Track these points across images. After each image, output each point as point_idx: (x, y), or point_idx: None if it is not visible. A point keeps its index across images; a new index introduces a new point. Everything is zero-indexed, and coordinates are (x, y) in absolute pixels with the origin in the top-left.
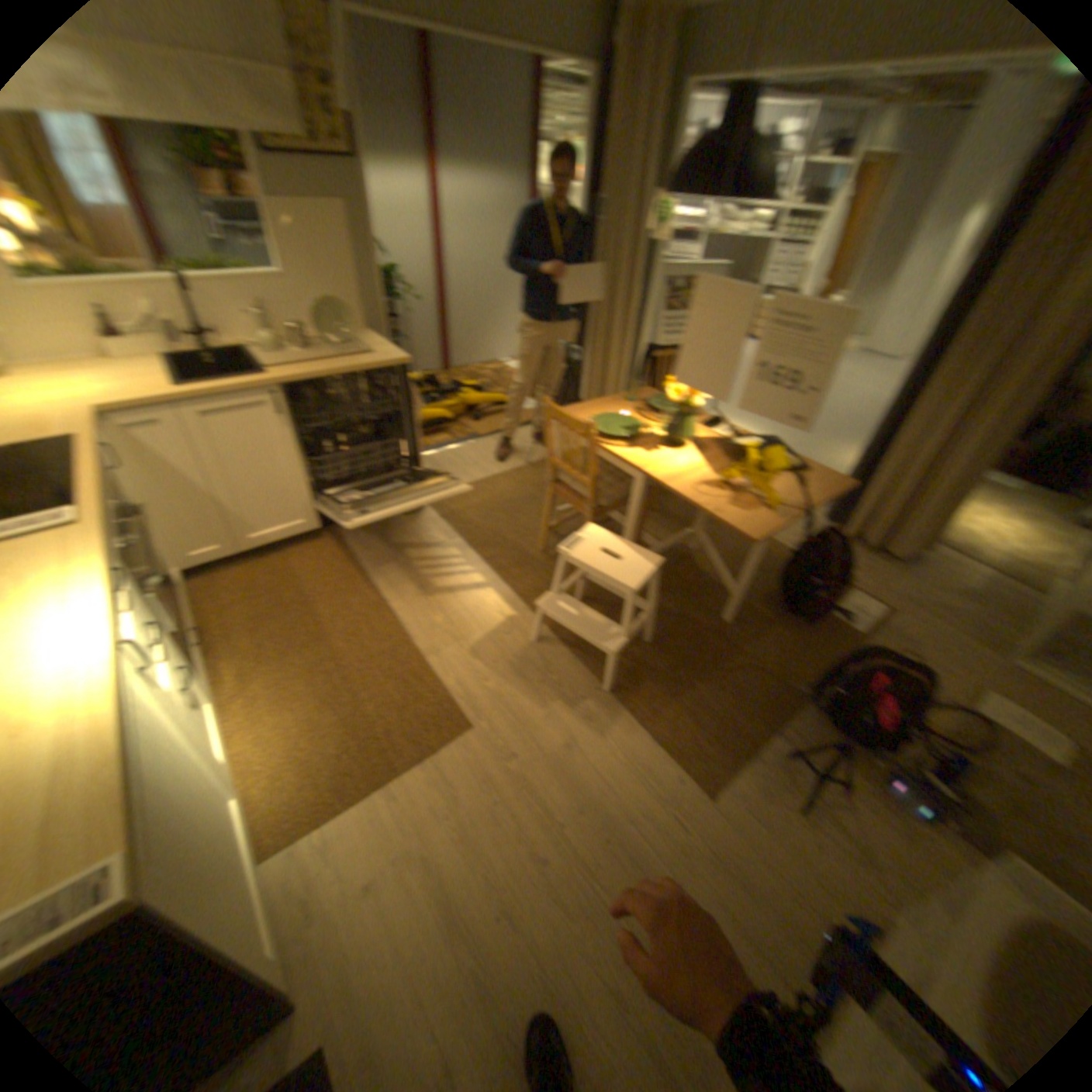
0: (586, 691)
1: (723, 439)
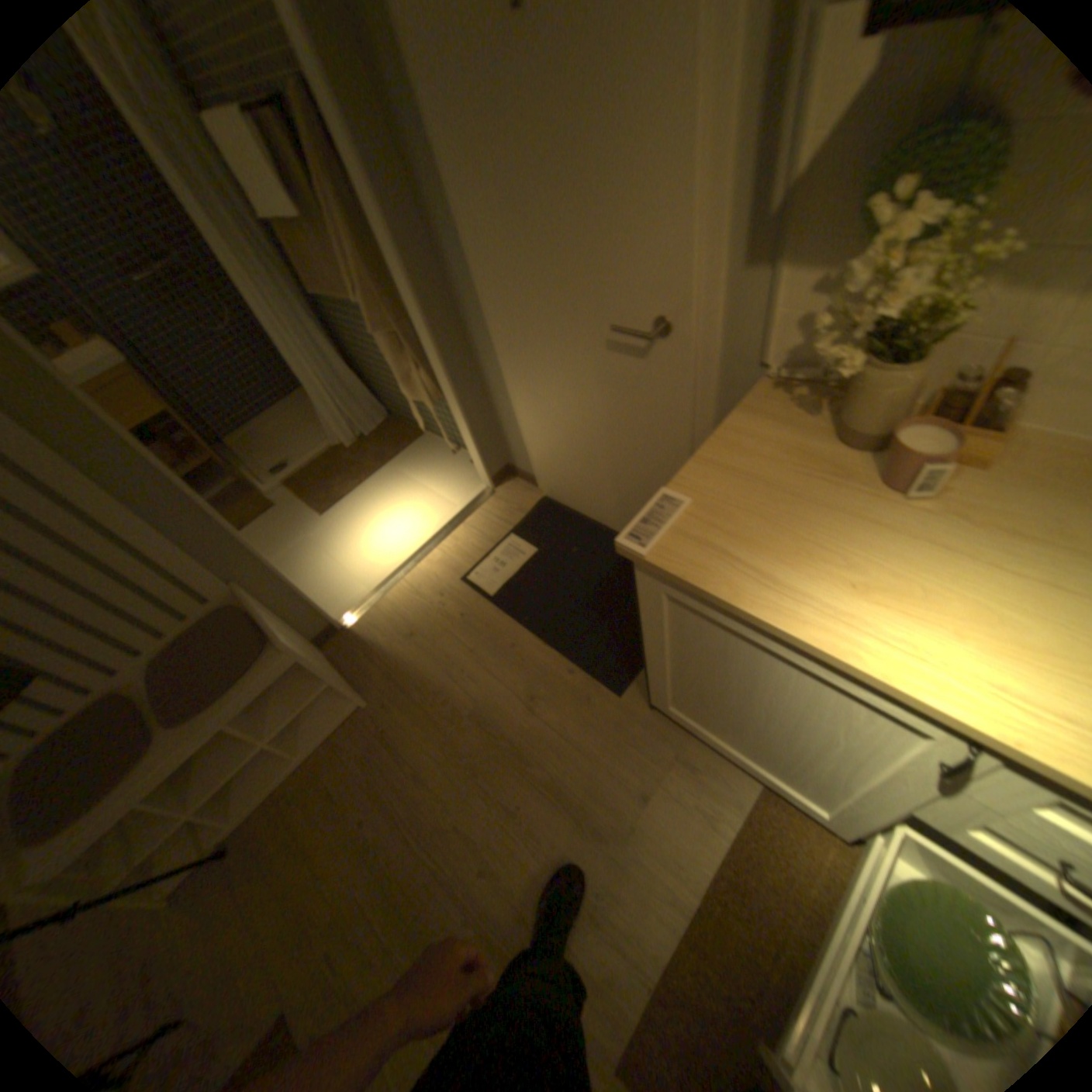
0: None
1: None
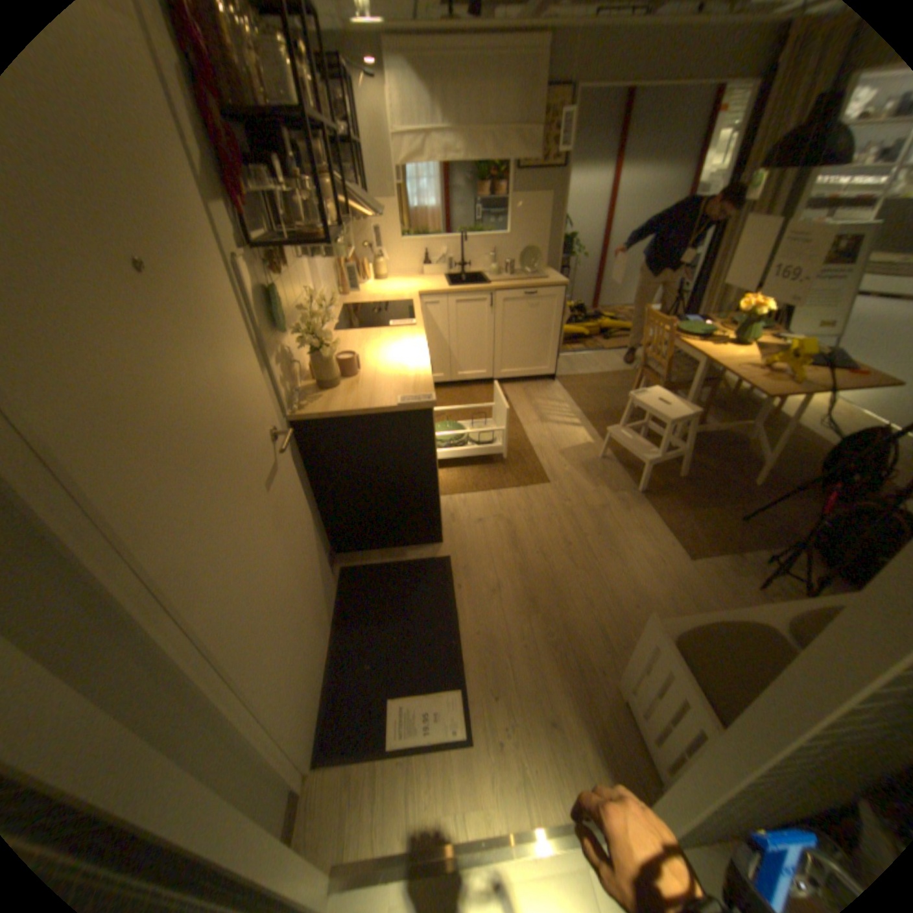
0: (627, 488)
1: (790, 345)
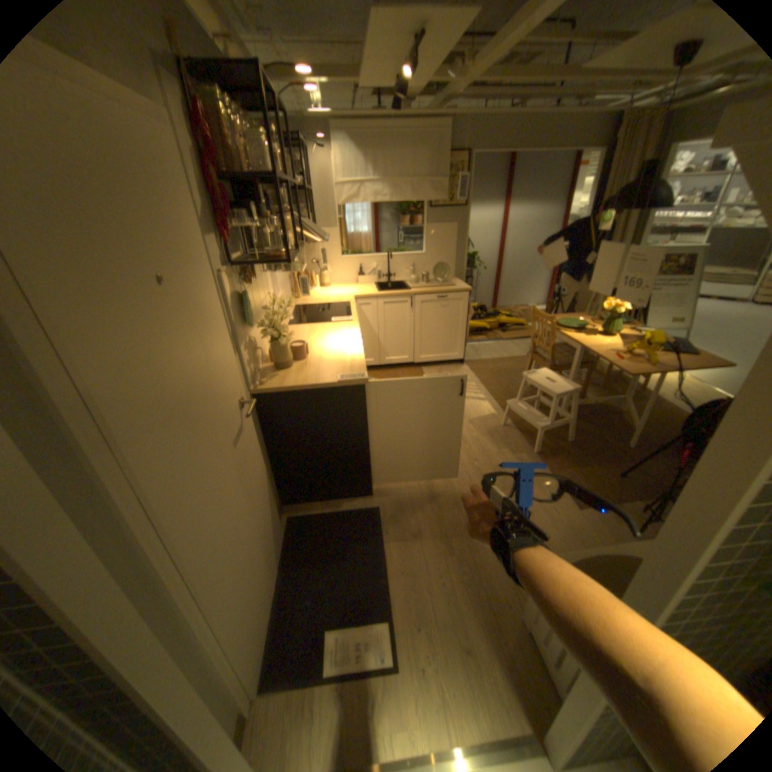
0: (525, 451)
1: (645, 337)
